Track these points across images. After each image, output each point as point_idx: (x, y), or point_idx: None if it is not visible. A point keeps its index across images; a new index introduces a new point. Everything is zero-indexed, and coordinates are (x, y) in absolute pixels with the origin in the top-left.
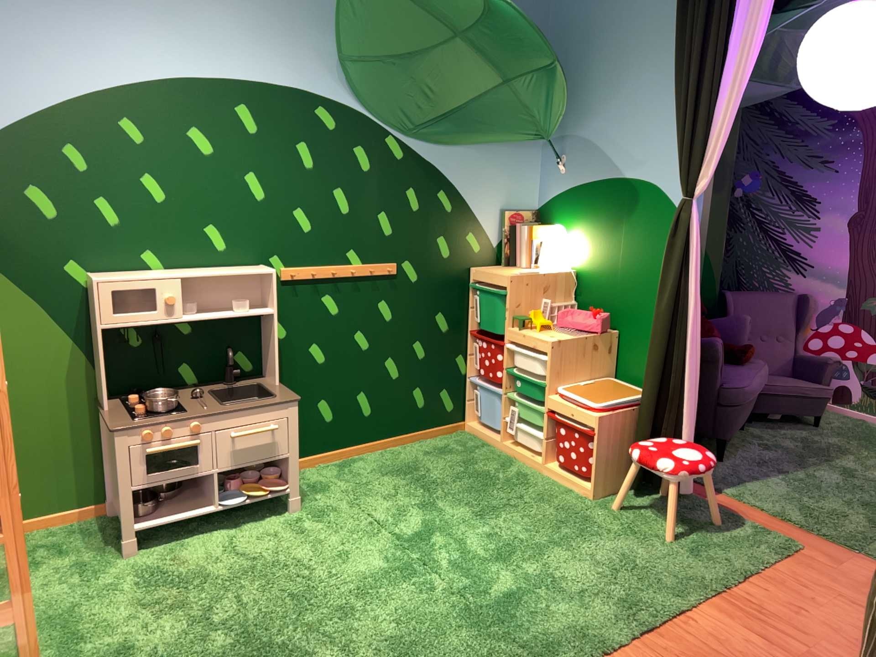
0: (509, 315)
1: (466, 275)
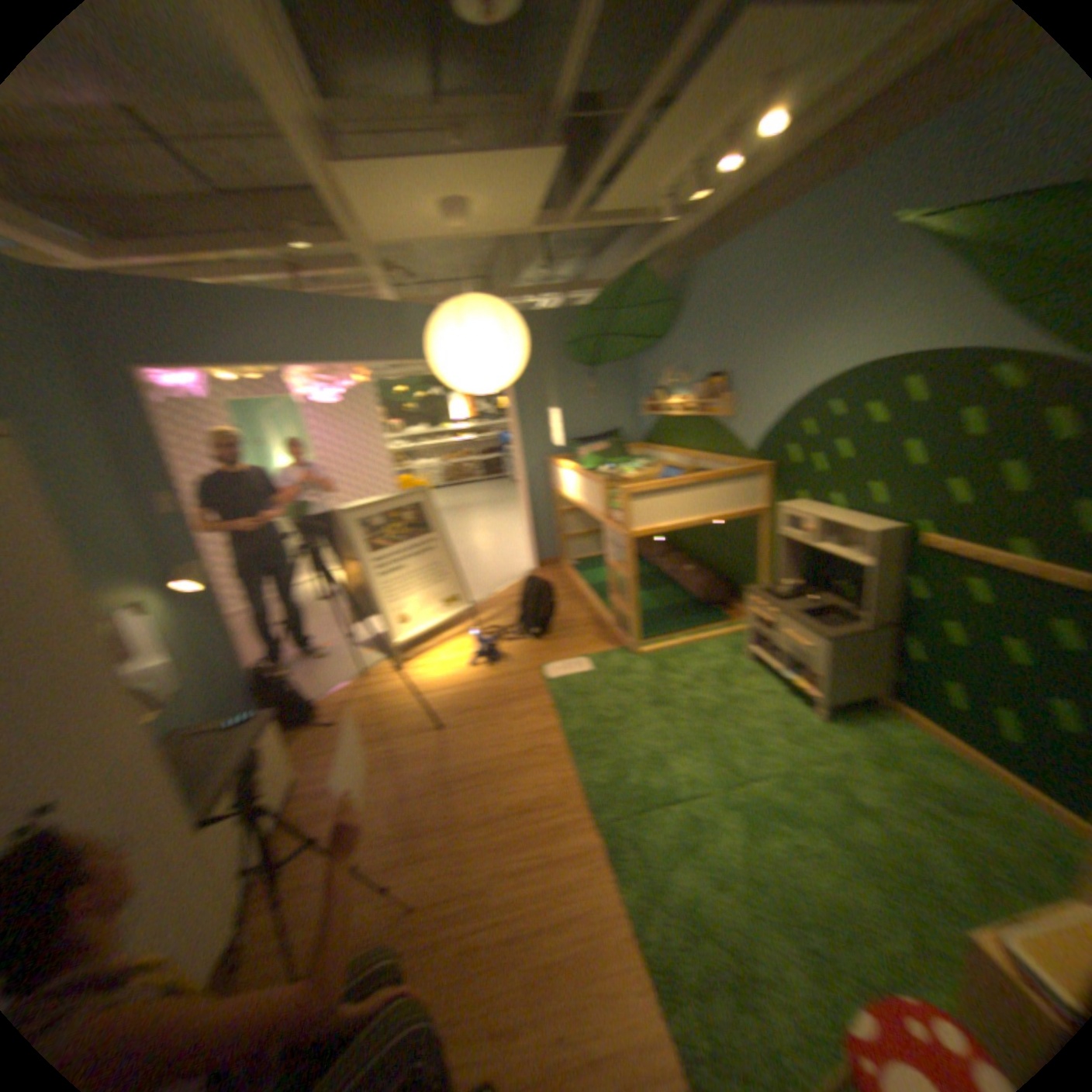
0: None
1: None
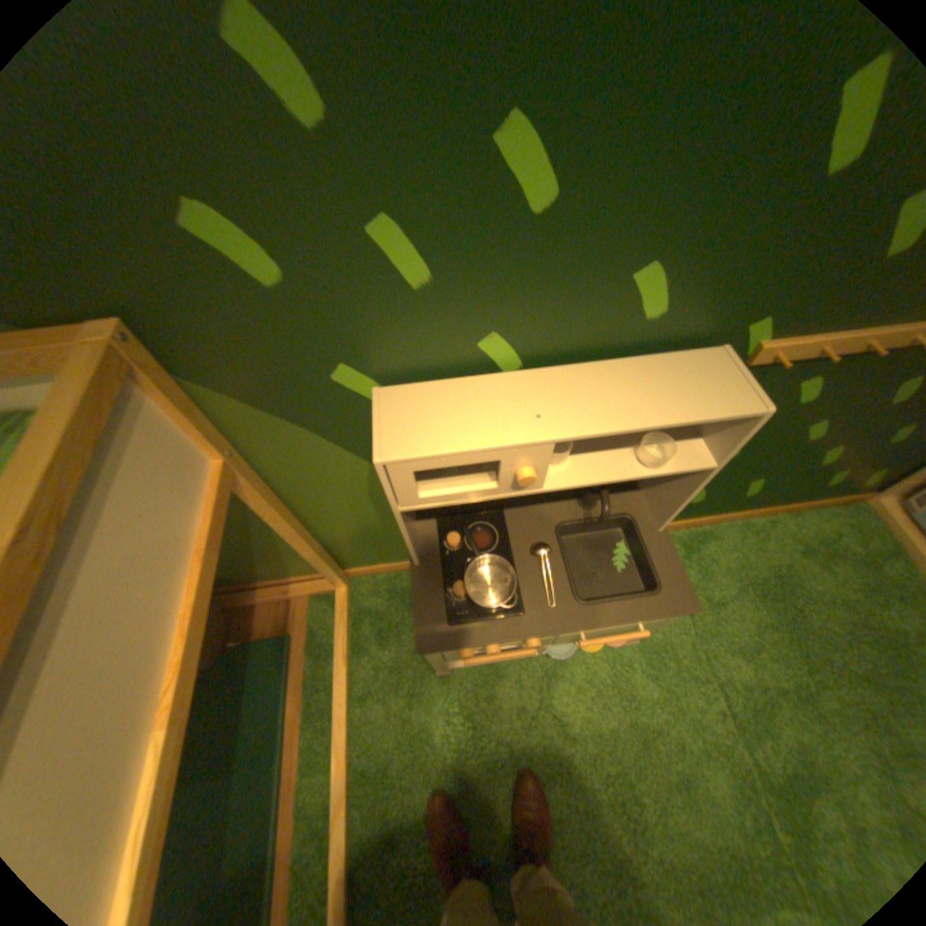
0: None
1: None
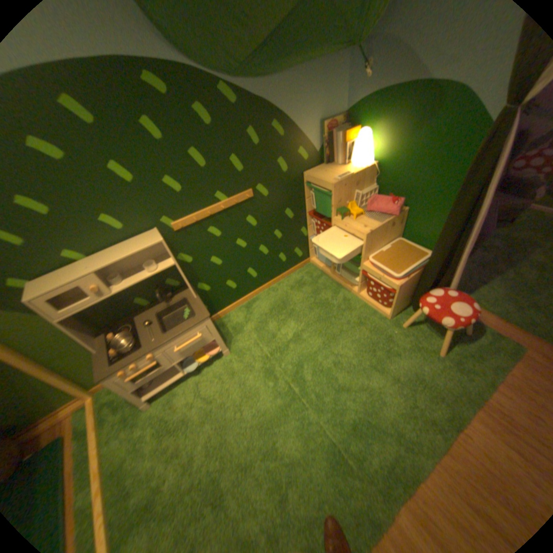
0: (333, 210)
1: (300, 179)
